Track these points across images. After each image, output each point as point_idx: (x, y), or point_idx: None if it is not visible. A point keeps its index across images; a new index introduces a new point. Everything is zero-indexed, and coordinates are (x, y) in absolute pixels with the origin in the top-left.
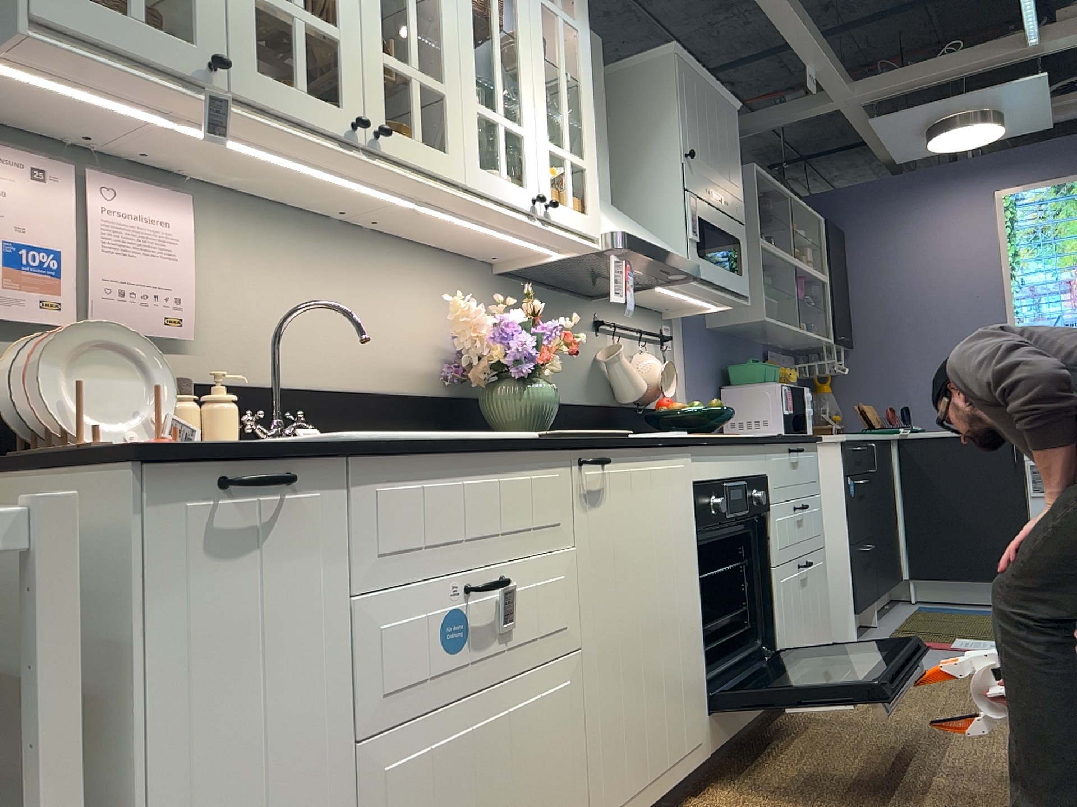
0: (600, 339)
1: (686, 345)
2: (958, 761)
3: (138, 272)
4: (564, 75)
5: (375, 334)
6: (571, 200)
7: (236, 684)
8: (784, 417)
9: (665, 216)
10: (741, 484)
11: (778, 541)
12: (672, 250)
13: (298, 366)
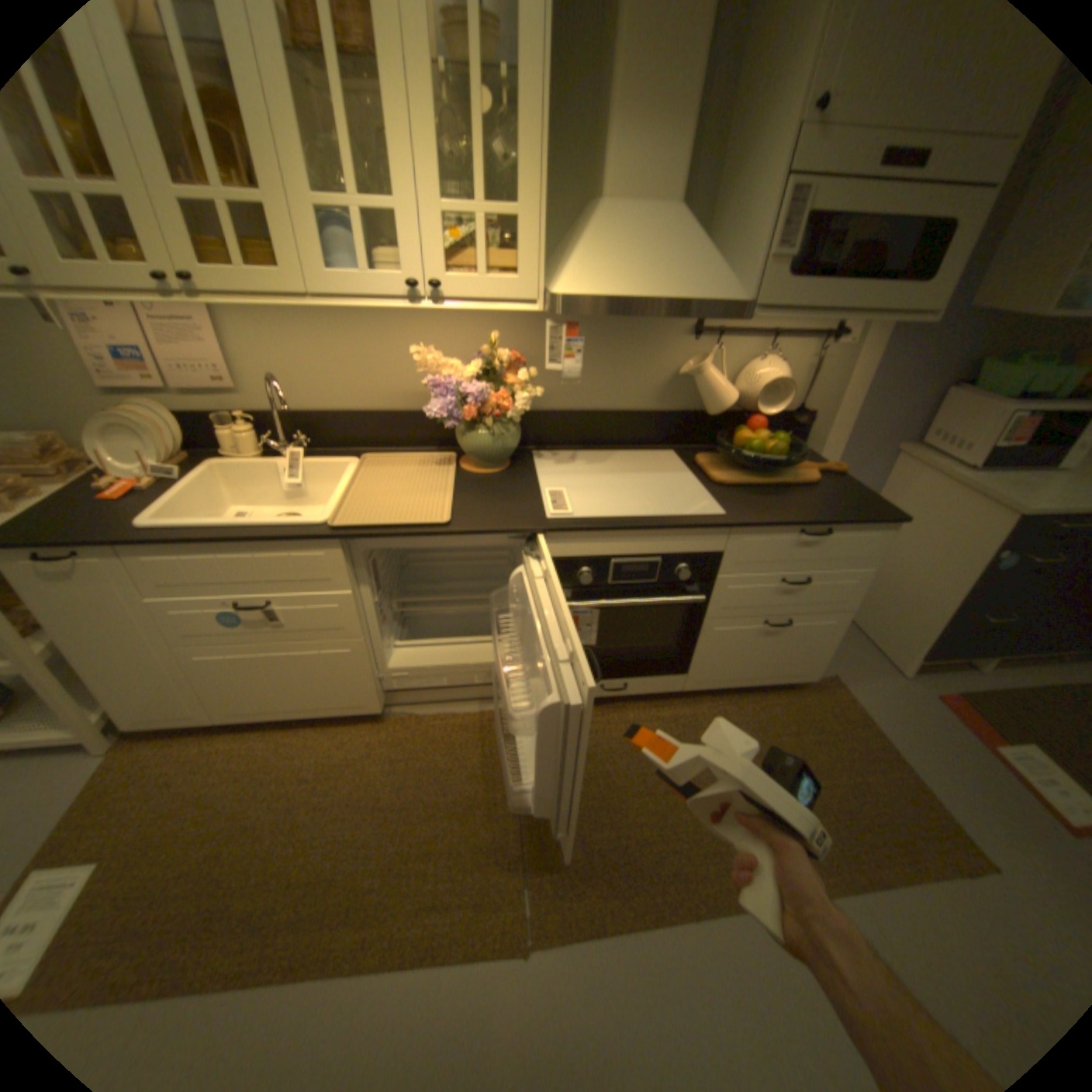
0: (698, 344)
1: (891, 333)
2: (691, 836)
3: (184, 353)
4: (474, 82)
5: (384, 369)
6: (480, 267)
7: (89, 622)
8: (996, 448)
9: (760, 211)
10: (651, 559)
11: (719, 603)
12: (698, 286)
13: (318, 396)
